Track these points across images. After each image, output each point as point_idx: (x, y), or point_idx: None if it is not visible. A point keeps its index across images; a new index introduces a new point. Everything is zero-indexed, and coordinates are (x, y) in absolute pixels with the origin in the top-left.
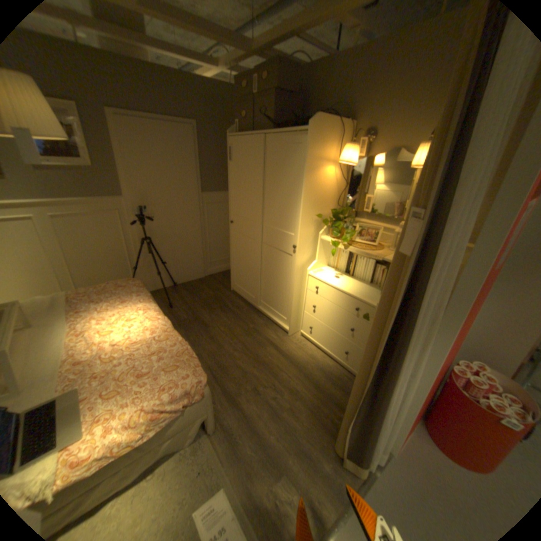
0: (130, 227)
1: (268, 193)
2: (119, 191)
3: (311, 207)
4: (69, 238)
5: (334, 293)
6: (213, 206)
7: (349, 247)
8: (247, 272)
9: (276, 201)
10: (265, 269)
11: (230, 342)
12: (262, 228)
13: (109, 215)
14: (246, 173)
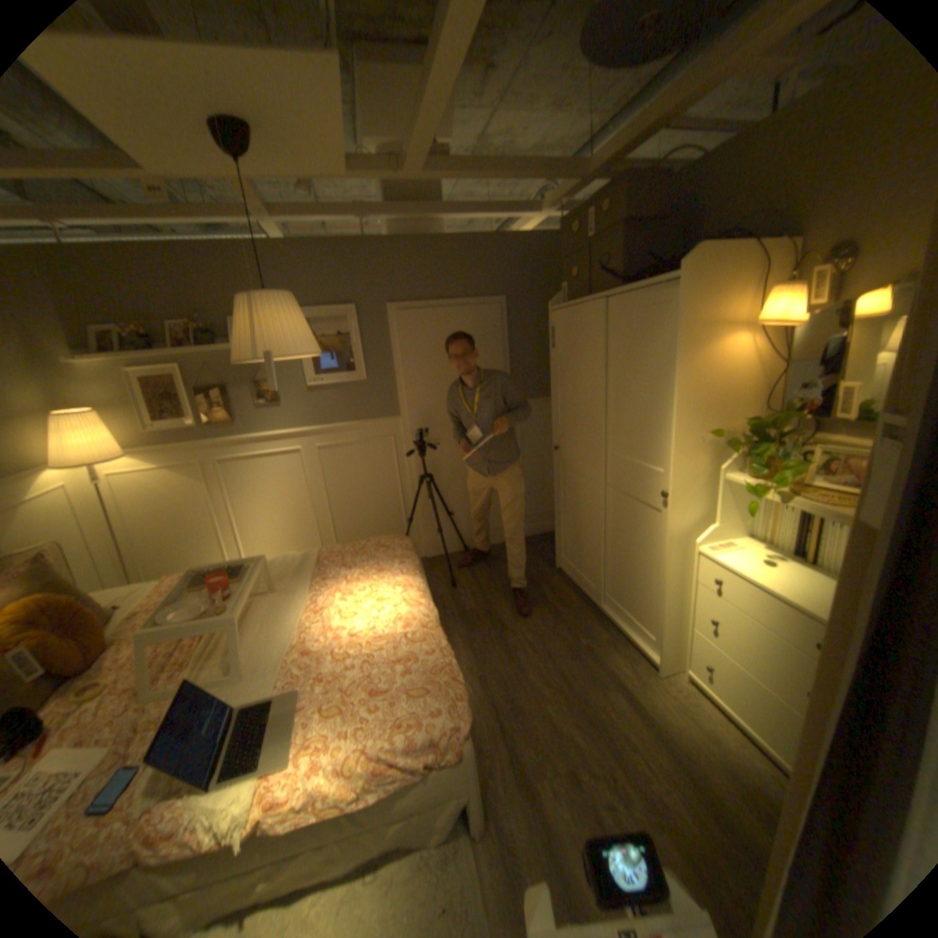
0: (408, 459)
1: (615, 396)
2: (398, 409)
3: (698, 417)
4: (335, 475)
5: (759, 599)
6: (531, 423)
7: (799, 499)
8: (582, 537)
9: (630, 409)
10: (612, 534)
11: (539, 666)
12: (606, 458)
13: (384, 443)
14: (578, 366)
